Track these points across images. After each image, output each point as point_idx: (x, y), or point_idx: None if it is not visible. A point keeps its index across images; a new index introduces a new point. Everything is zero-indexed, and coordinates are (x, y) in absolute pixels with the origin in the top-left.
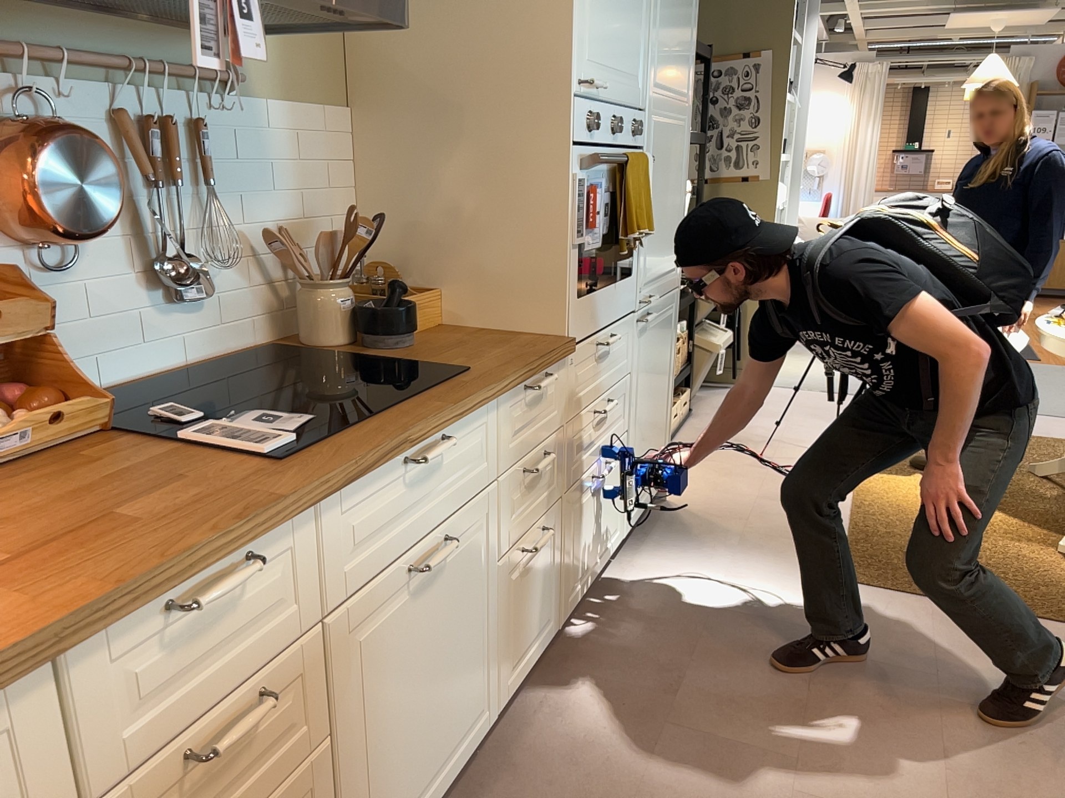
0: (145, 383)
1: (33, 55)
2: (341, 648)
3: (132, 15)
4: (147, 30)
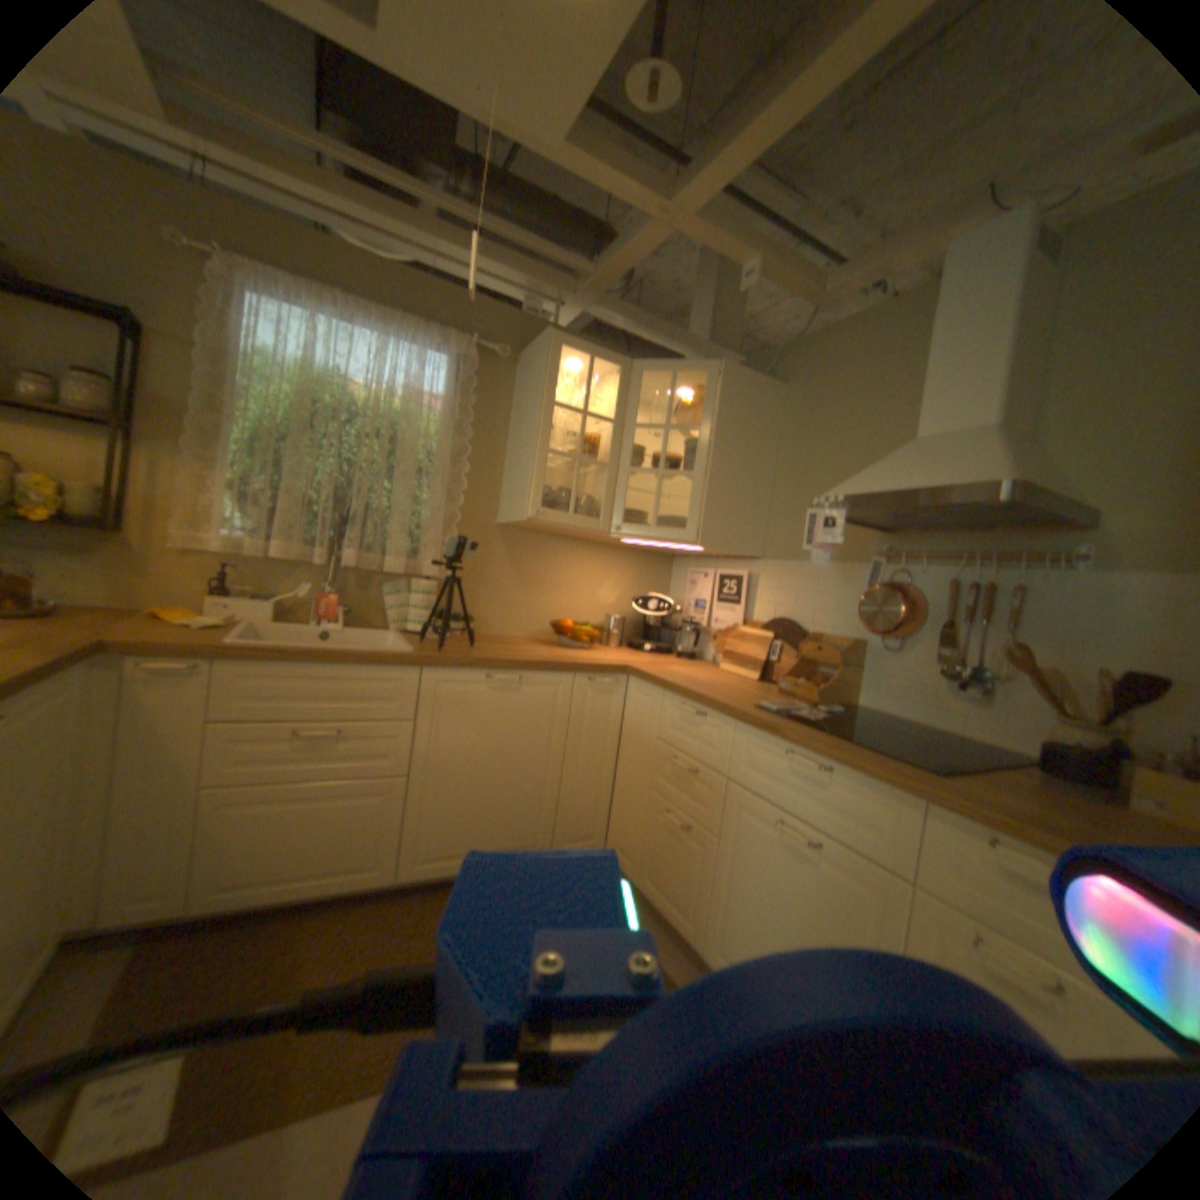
0: (923, 727)
1: (903, 553)
2: (731, 805)
3: (971, 526)
4: (993, 532)
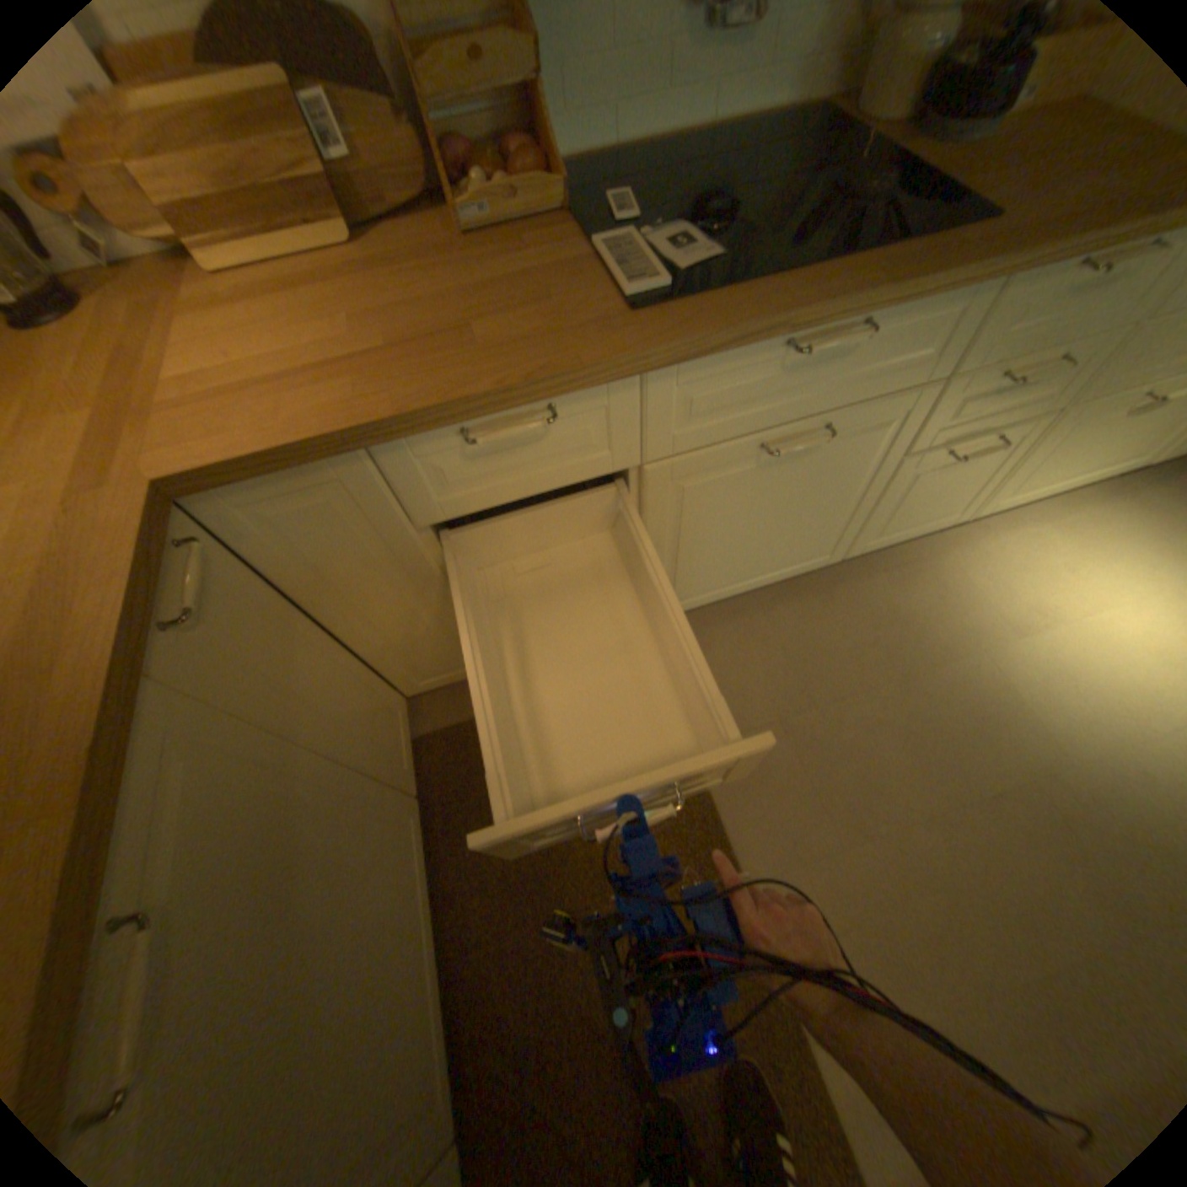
0: (655, 142)
1: None
2: (658, 488)
3: None
4: None
